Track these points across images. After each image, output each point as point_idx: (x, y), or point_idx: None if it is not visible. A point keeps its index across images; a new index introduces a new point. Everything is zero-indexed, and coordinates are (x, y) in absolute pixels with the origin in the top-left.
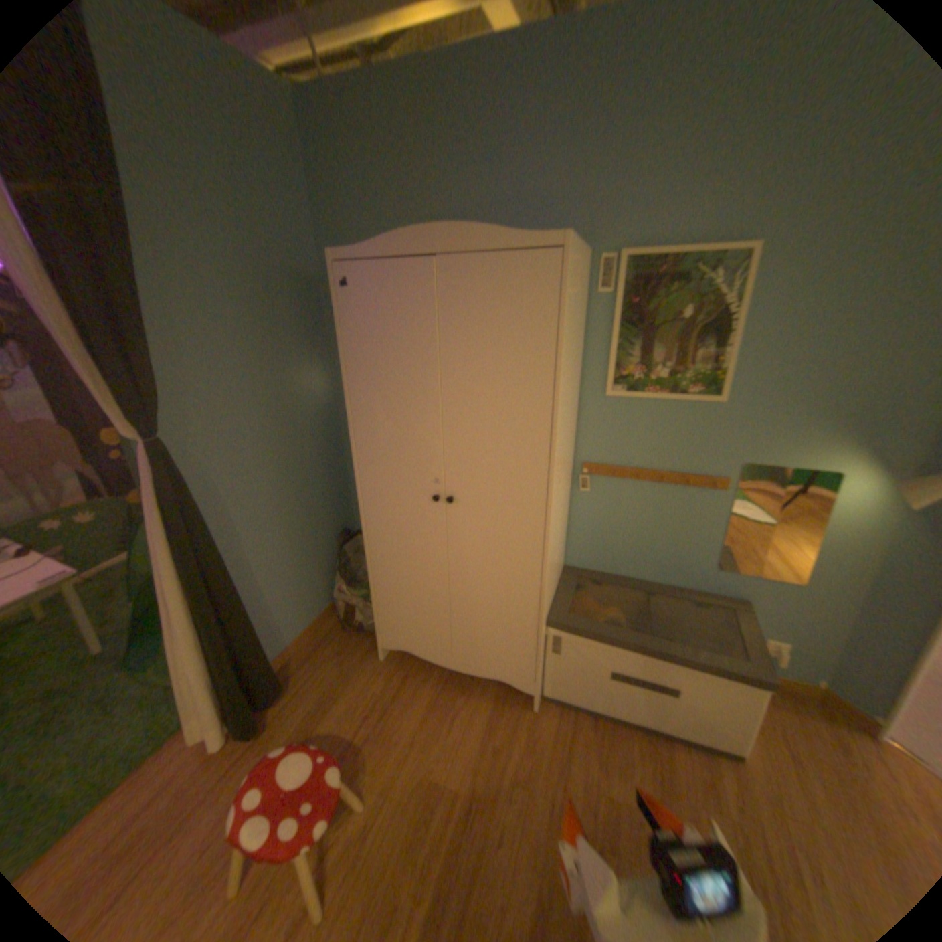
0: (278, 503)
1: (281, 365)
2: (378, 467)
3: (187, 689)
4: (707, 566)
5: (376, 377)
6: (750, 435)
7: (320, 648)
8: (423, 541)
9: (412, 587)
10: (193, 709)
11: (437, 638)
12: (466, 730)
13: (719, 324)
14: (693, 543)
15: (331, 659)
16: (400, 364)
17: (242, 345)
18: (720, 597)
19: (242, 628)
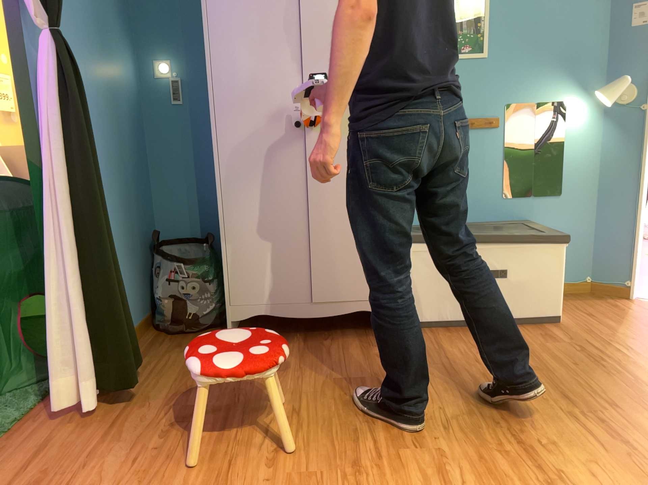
0: (109, 170)
1: (110, 34)
2: (233, 106)
3: (63, 317)
4: (494, 197)
5: (236, 19)
6: (505, 82)
7: (151, 343)
8: (279, 175)
9: (267, 231)
10: (67, 345)
11: (292, 283)
12: (339, 352)
13: (473, 1)
14: (482, 179)
15: (171, 346)
16: (260, 4)
17: (87, 0)
18: (508, 220)
19: (113, 258)
